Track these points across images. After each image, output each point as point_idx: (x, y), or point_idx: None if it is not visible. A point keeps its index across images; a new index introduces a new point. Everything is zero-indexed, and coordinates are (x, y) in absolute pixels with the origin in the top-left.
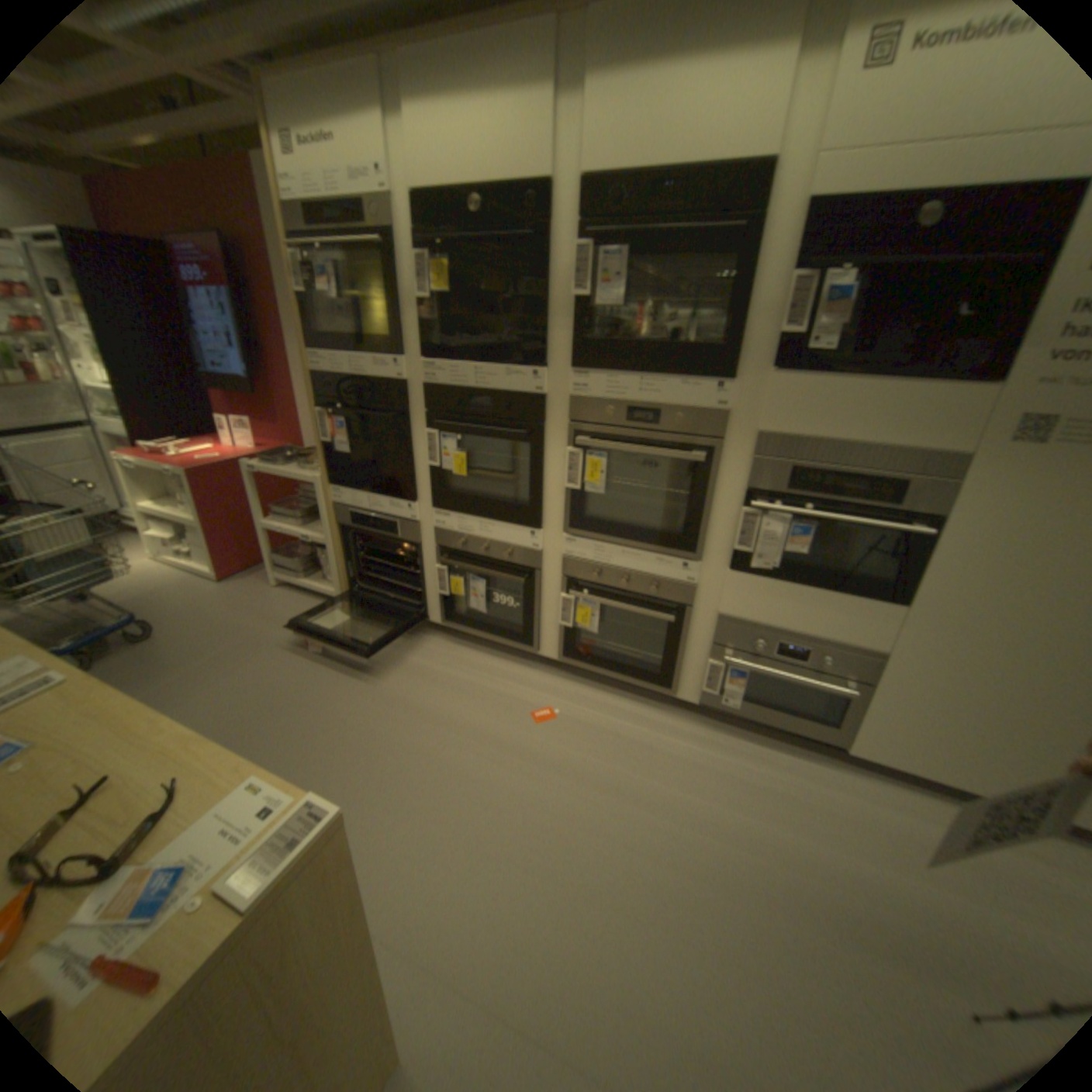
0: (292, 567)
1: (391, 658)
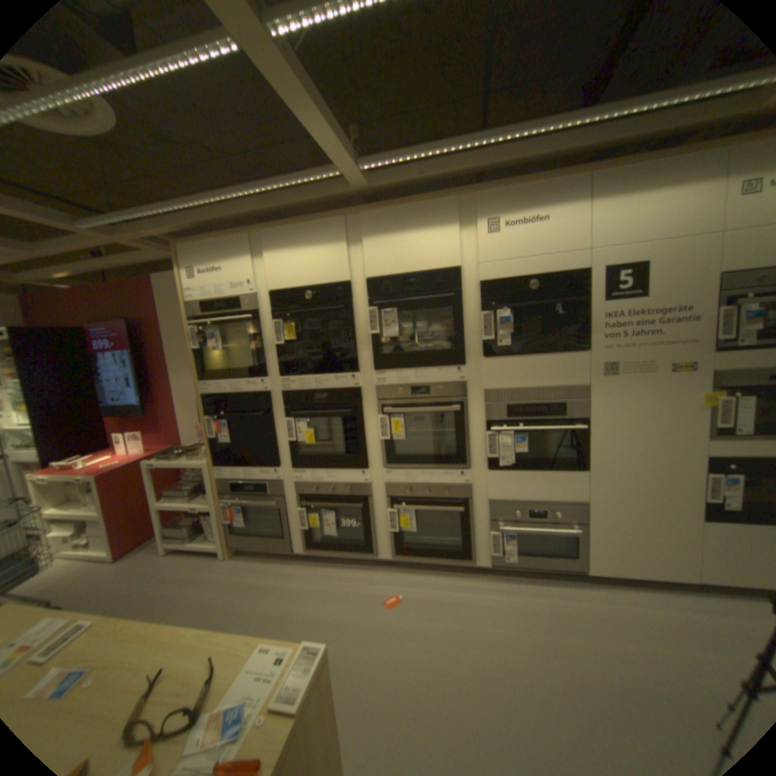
0: (177, 537)
1: (269, 589)
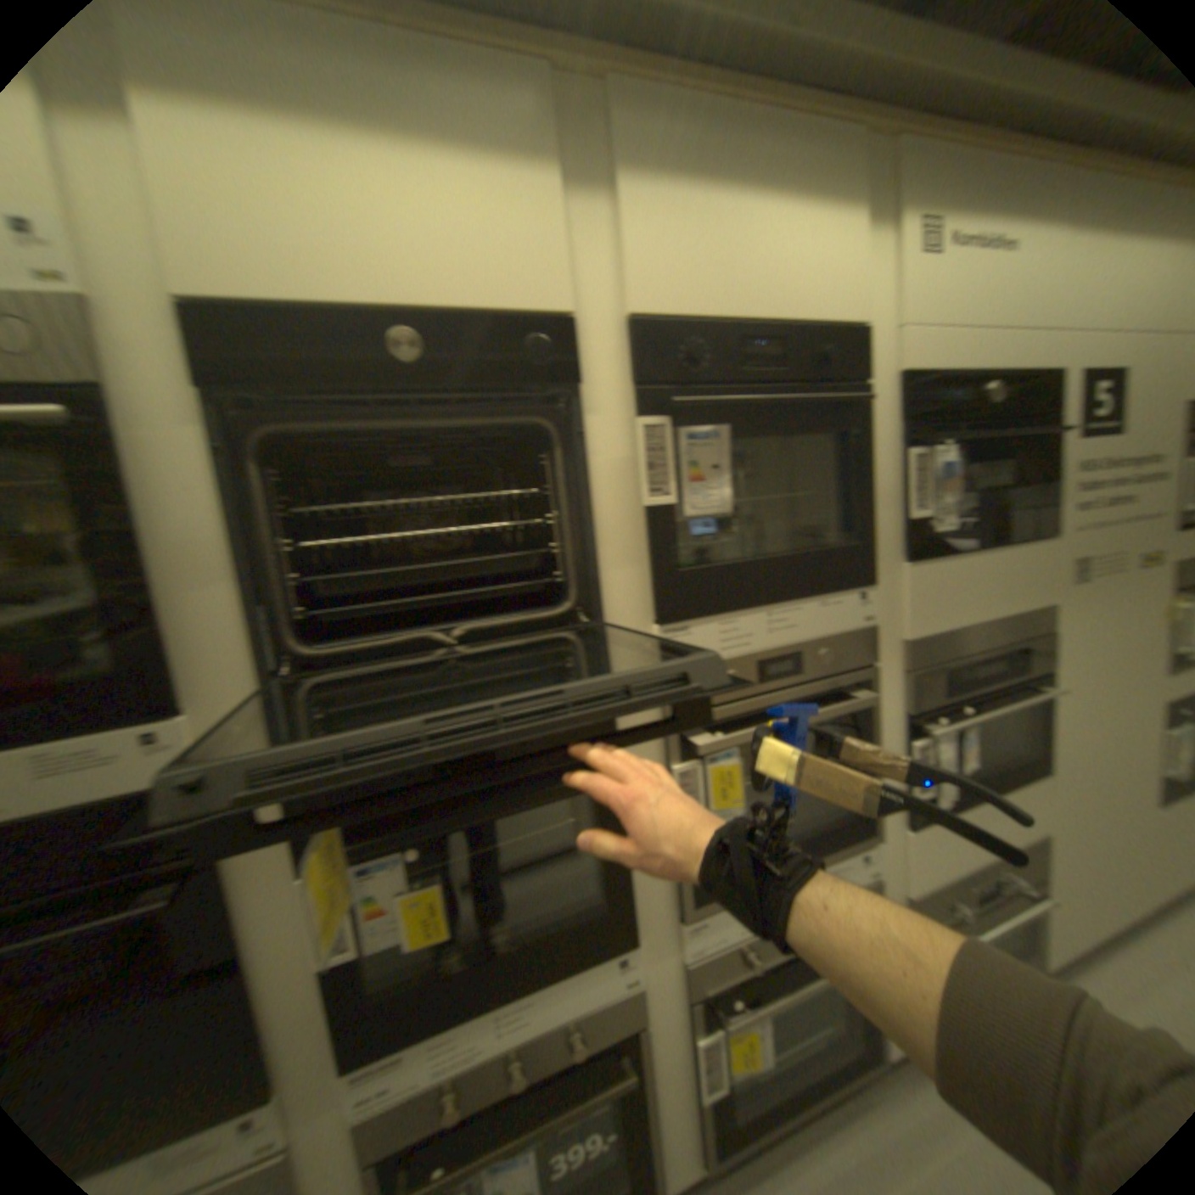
0: None
1: None
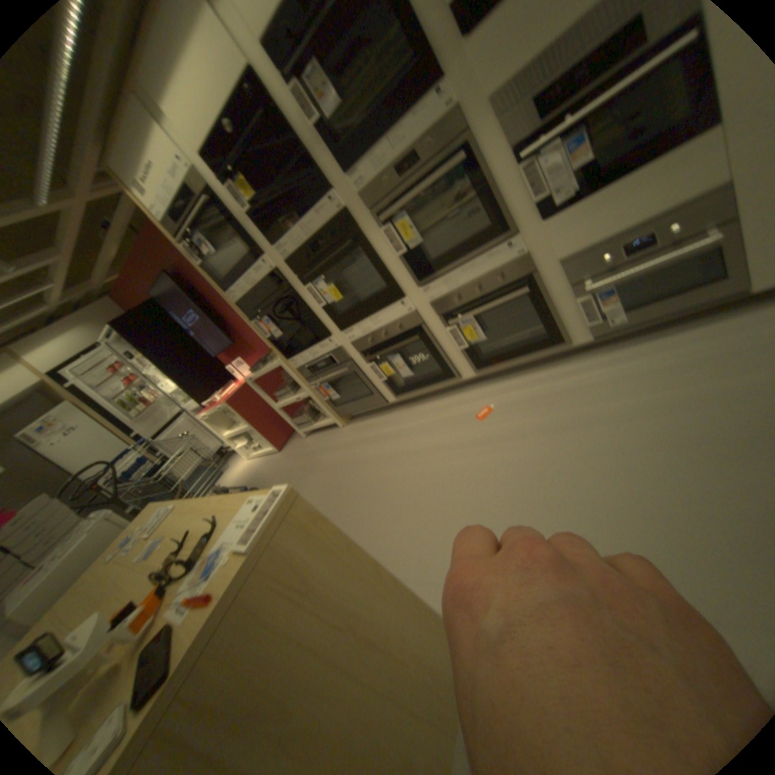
0: (308, 419)
1: (379, 433)
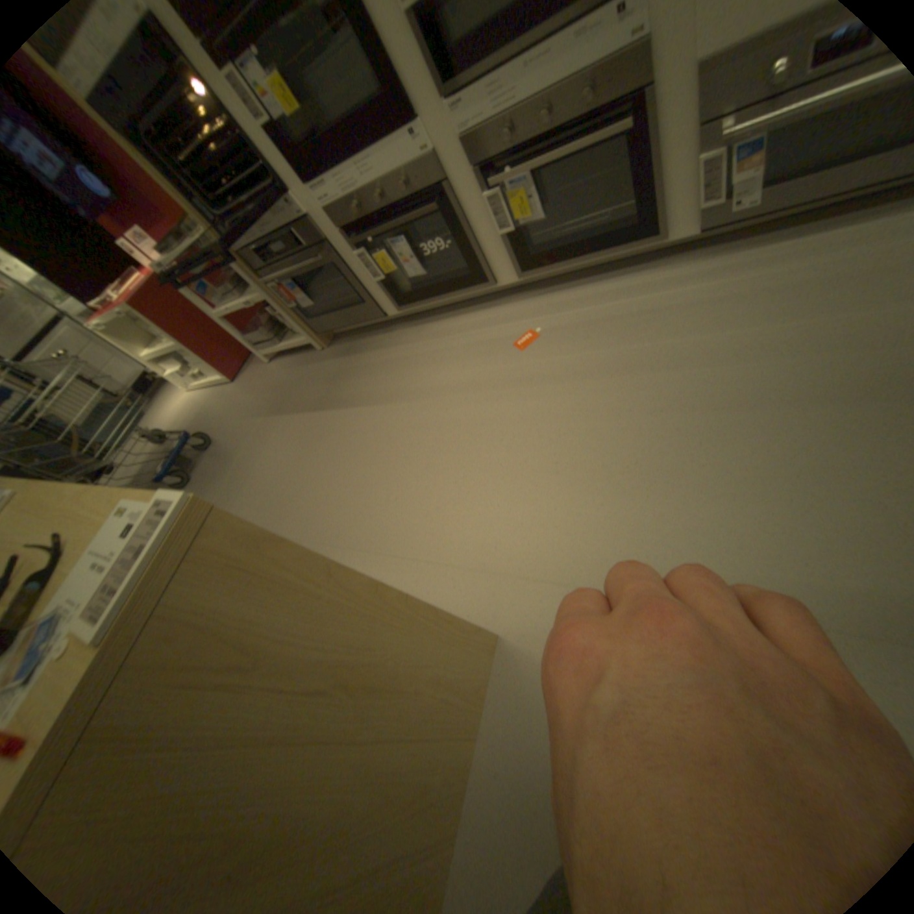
0: (269, 337)
1: (374, 363)
